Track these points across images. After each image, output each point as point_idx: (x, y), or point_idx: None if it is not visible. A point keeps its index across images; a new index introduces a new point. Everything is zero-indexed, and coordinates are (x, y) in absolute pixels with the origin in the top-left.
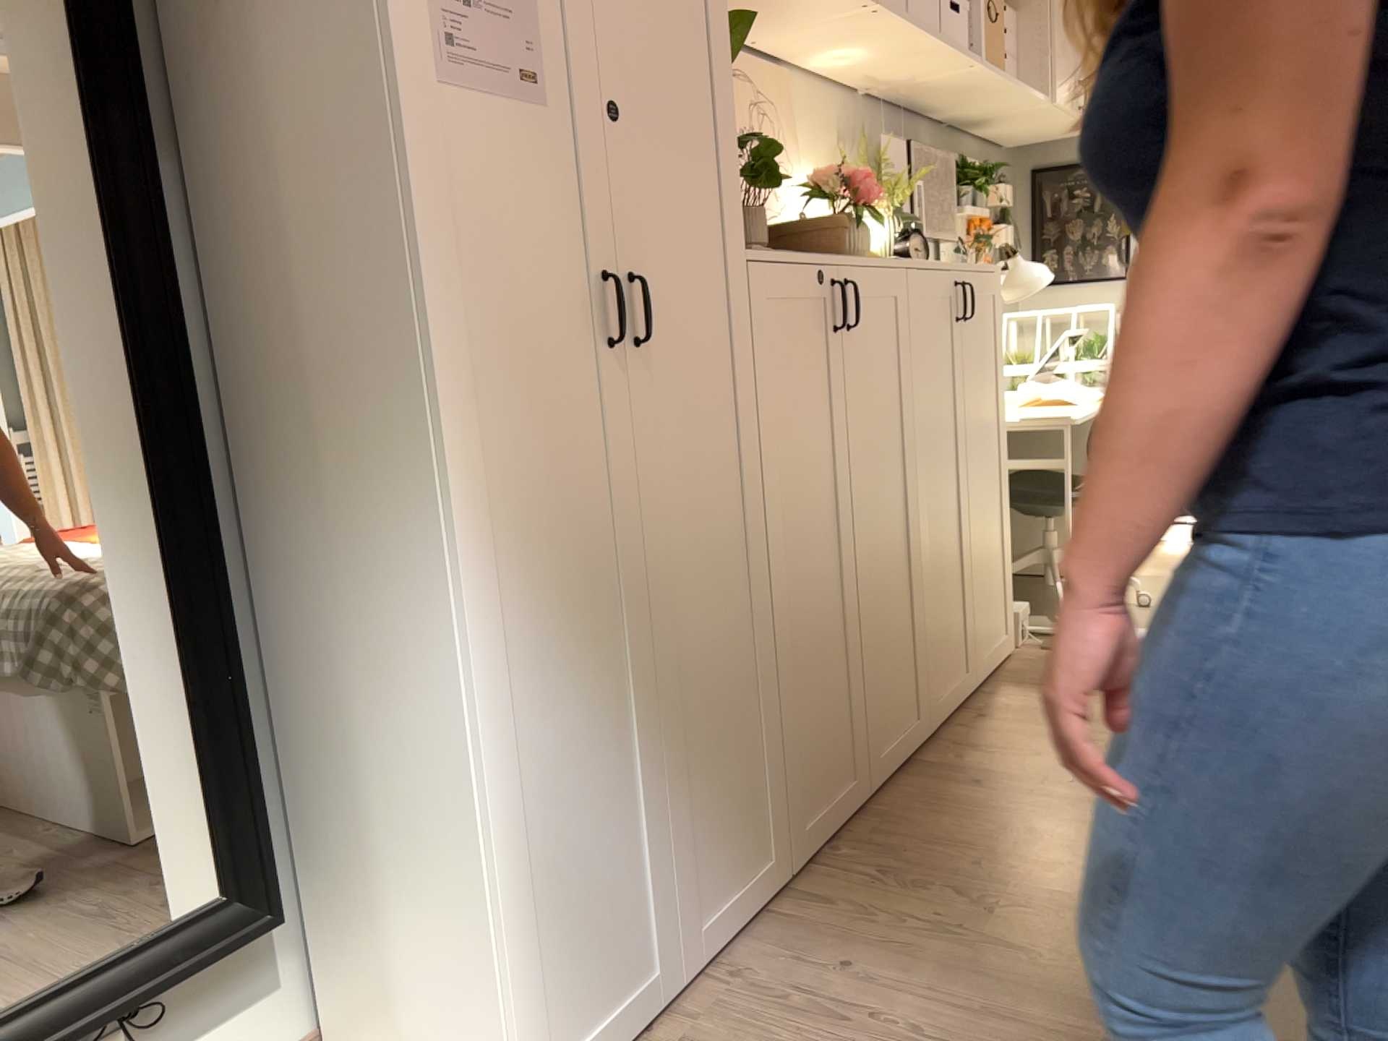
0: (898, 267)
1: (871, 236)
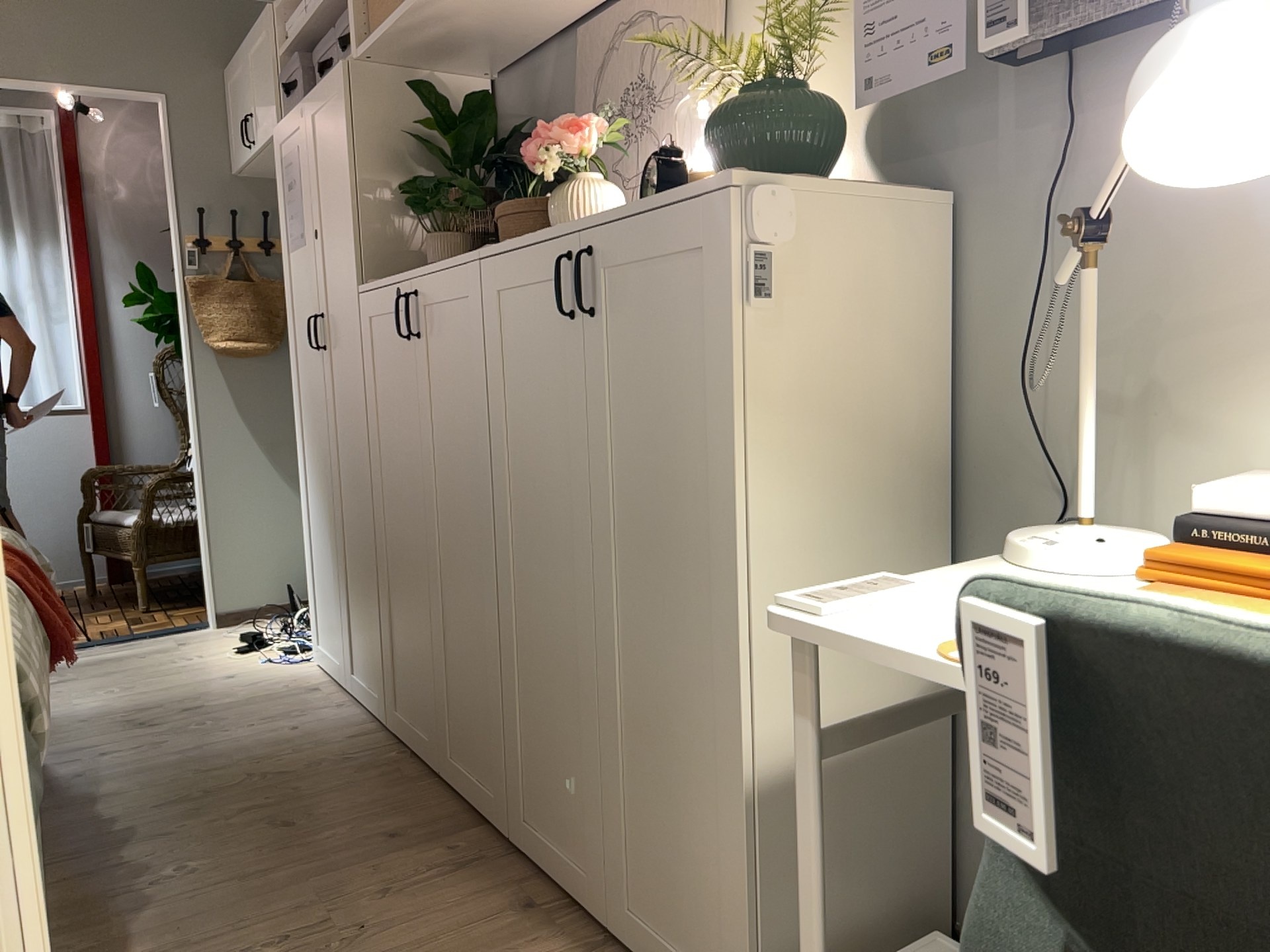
0: (468, 262)
1: (567, 204)
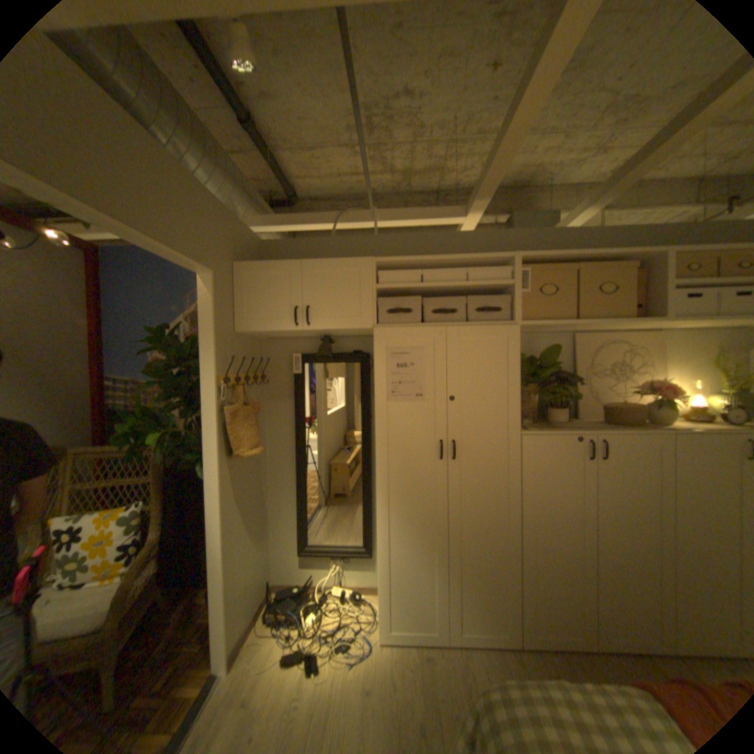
0: (664, 435)
1: (677, 413)
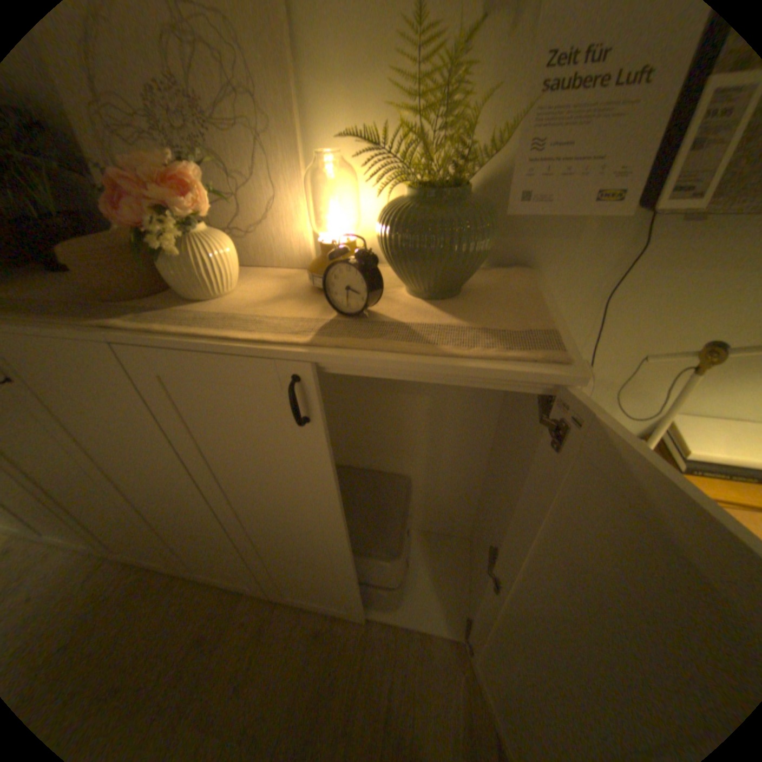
0: (82, 337)
1: (190, 264)
